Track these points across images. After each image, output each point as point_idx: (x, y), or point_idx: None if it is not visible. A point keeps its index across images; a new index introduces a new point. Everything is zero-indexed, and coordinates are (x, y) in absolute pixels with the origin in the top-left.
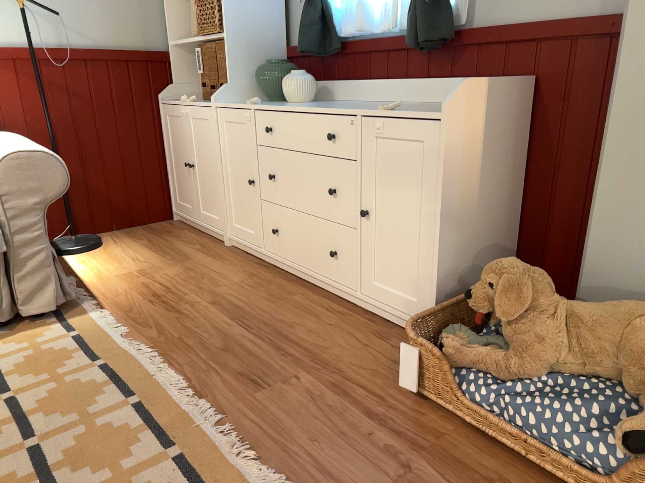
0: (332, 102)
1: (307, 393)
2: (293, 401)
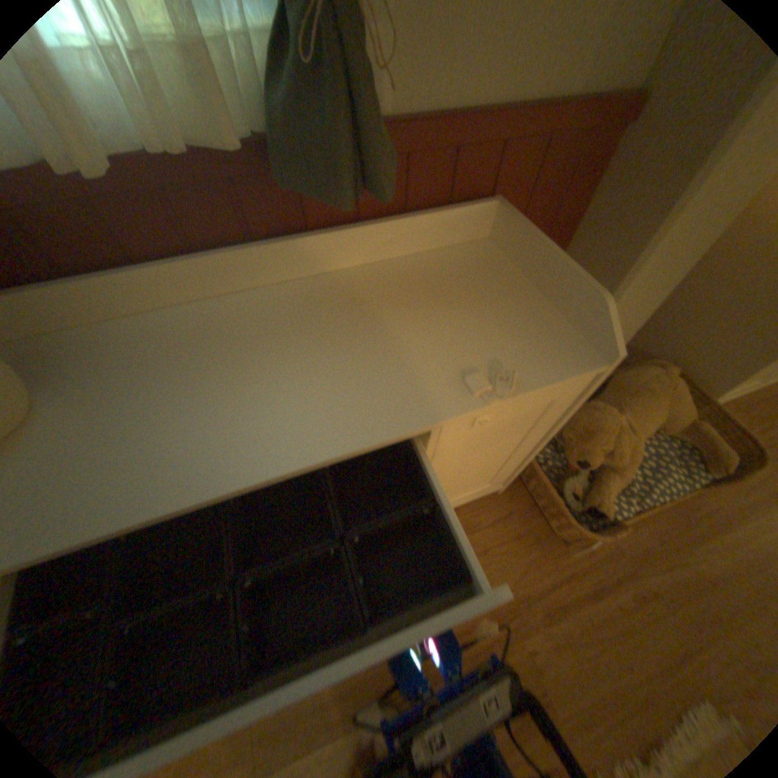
0: (78, 350)
1: (559, 650)
2: (570, 671)
